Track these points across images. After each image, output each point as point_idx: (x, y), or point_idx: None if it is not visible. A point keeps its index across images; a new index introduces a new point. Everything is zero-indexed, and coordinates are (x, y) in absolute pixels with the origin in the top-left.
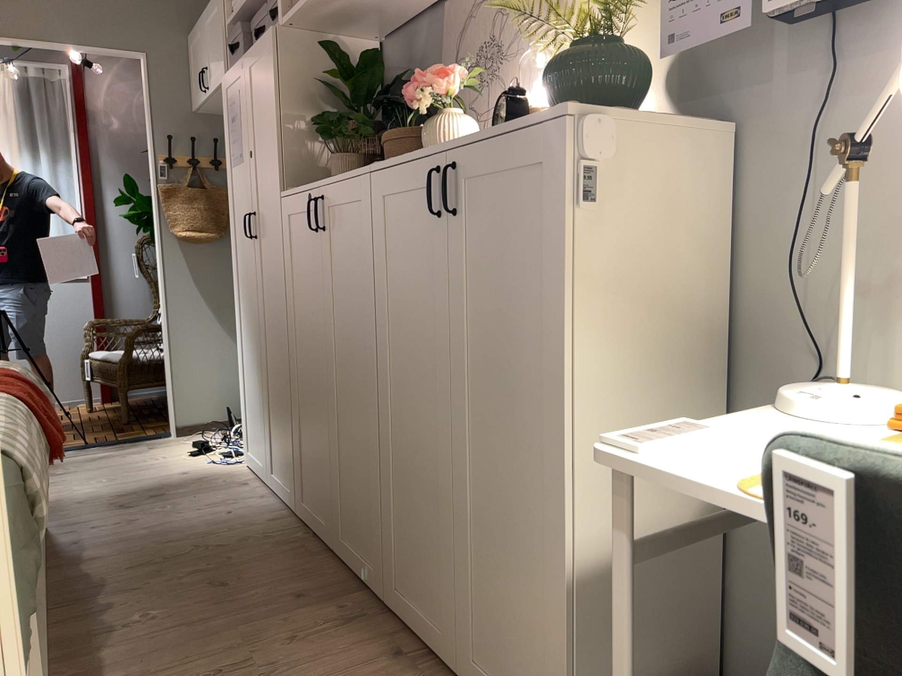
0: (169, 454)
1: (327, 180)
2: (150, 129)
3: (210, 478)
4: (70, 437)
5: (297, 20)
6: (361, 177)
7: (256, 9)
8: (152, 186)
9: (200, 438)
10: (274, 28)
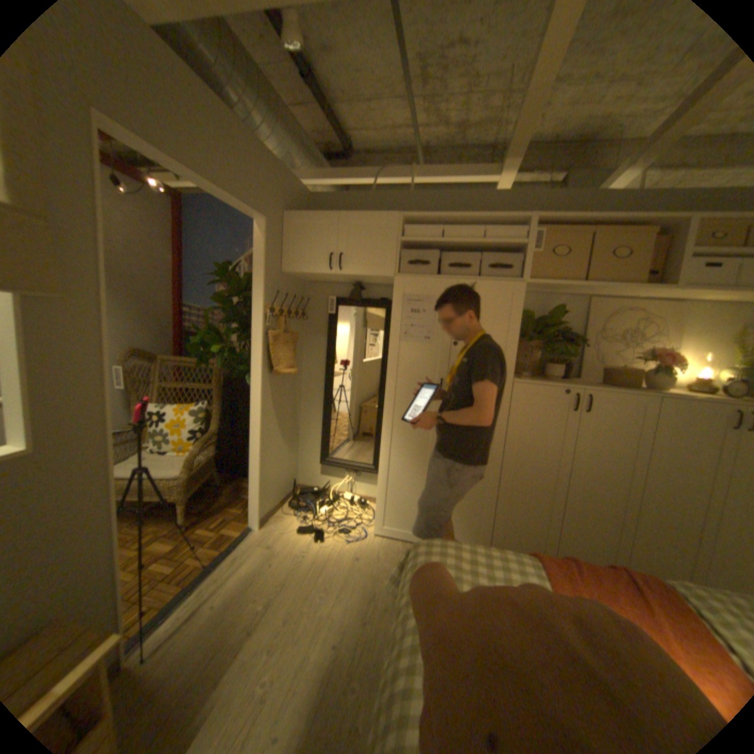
0: (300, 547)
1: (582, 384)
2: (263, 283)
3: (381, 554)
4: (159, 567)
5: (538, 283)
6: (653, 396)
7: (440, 243)
8: (257, 330)
9: (281, 523)
10: (525, 283)
